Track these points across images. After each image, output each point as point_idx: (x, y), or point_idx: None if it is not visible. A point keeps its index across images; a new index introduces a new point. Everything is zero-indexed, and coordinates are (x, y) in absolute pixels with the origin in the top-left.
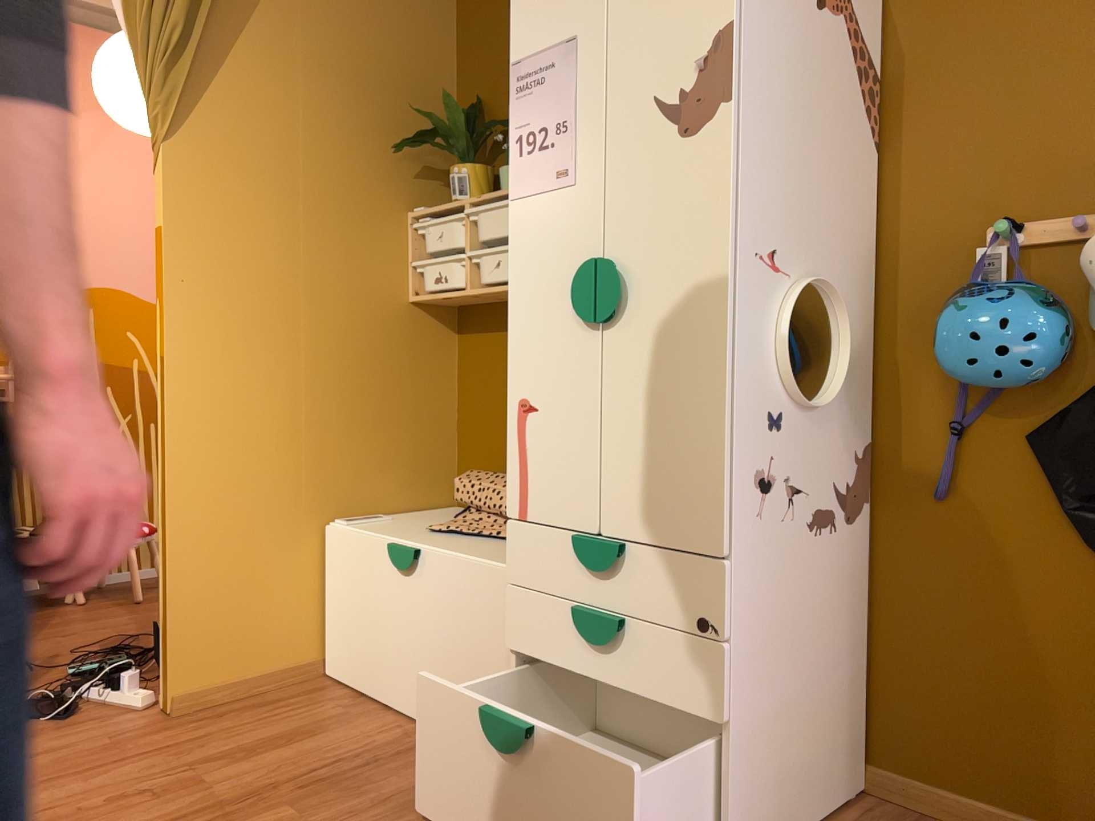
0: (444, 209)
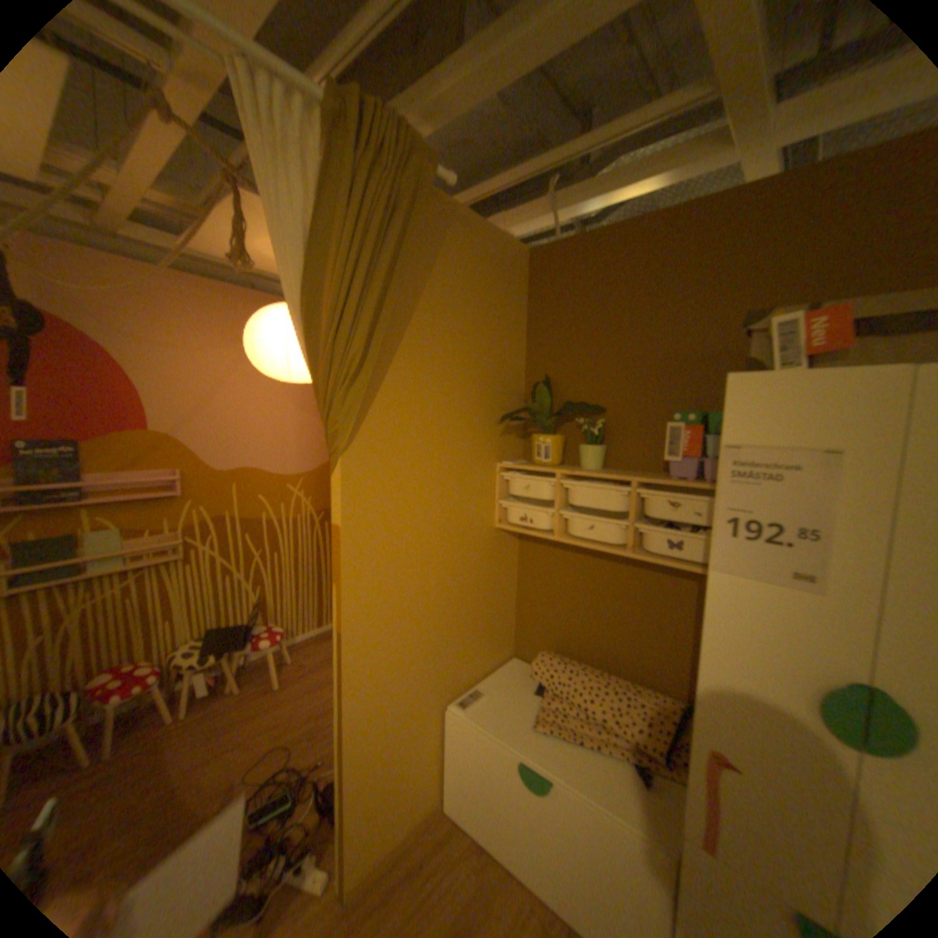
0: (533, 470)
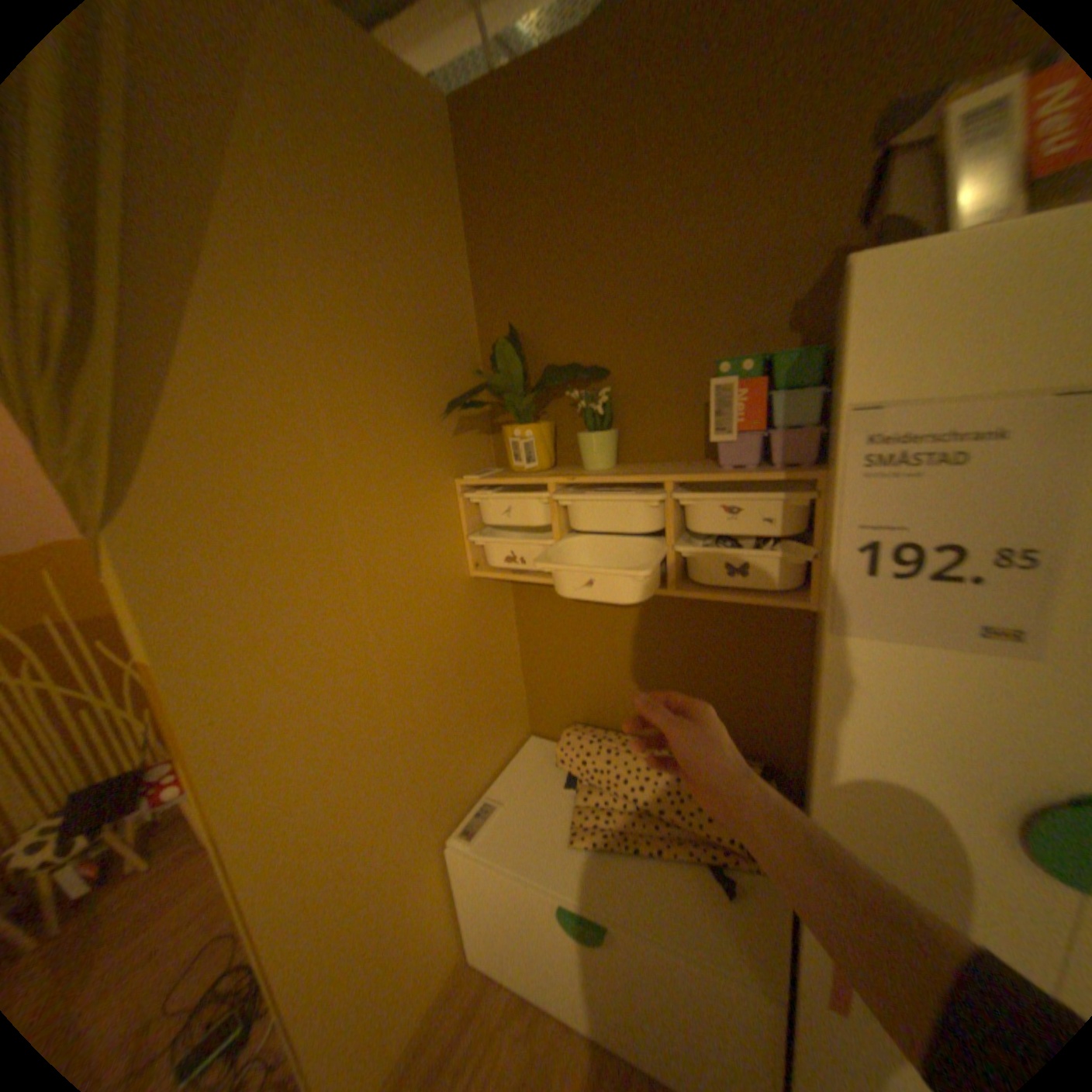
0: (513, 484)
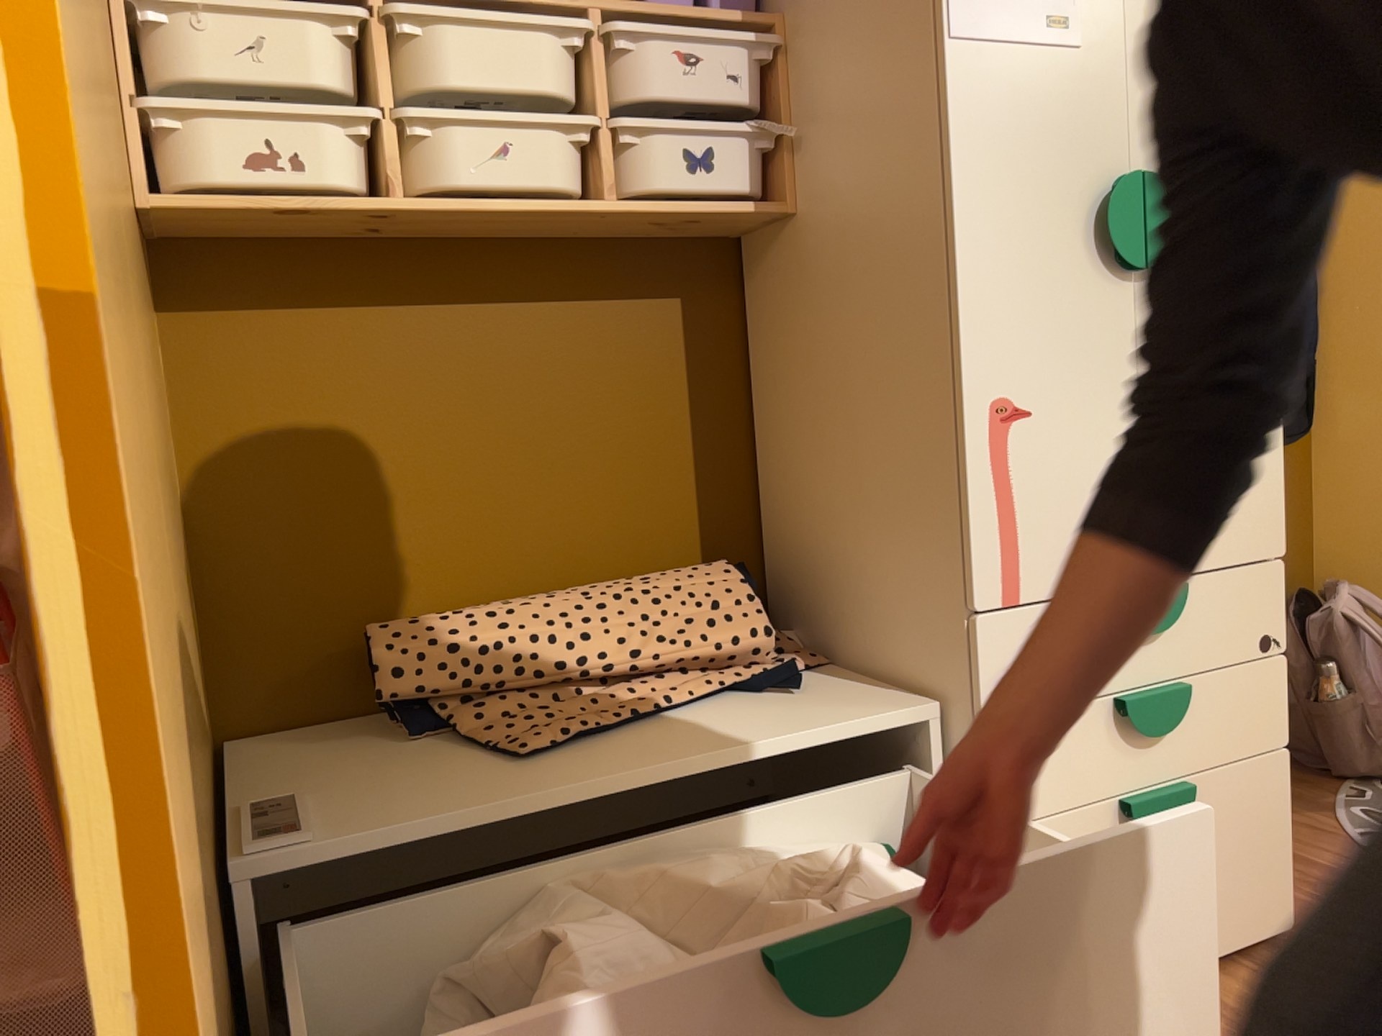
0: None
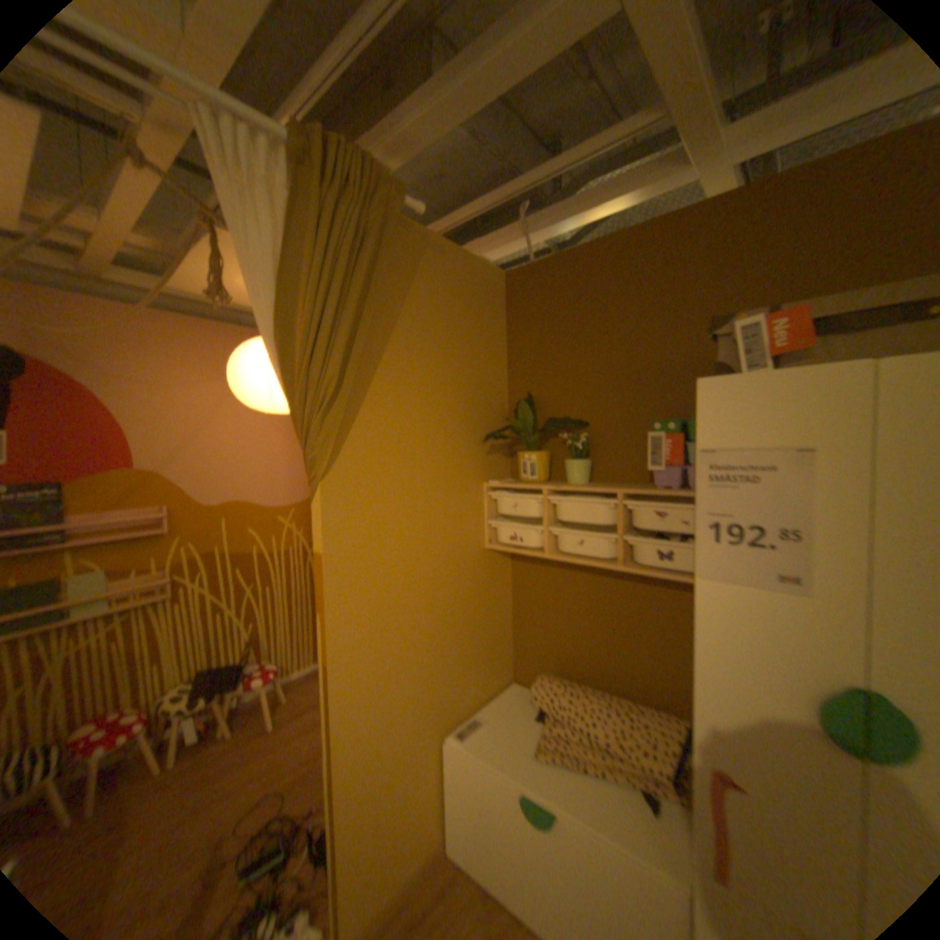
0: (520, 488)
